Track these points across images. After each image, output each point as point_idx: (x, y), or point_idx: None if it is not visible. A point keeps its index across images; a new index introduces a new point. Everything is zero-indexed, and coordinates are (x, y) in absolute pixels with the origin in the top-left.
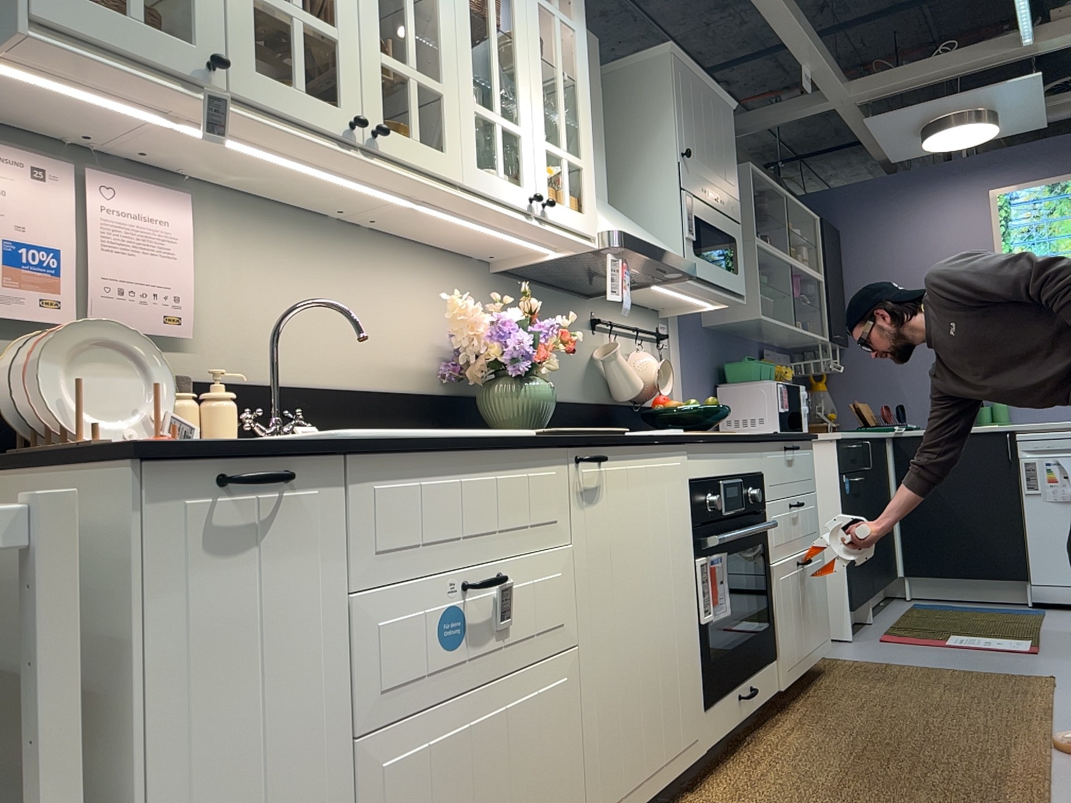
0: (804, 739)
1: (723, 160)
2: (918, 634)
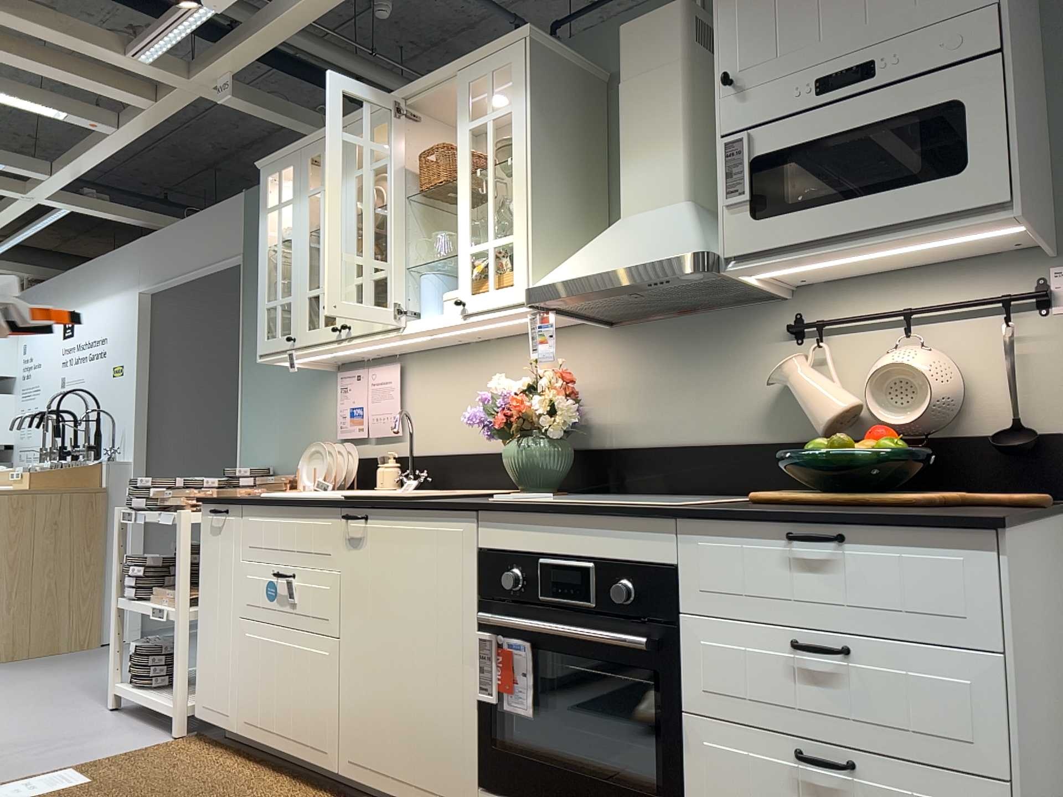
0: None
1: None
2: None
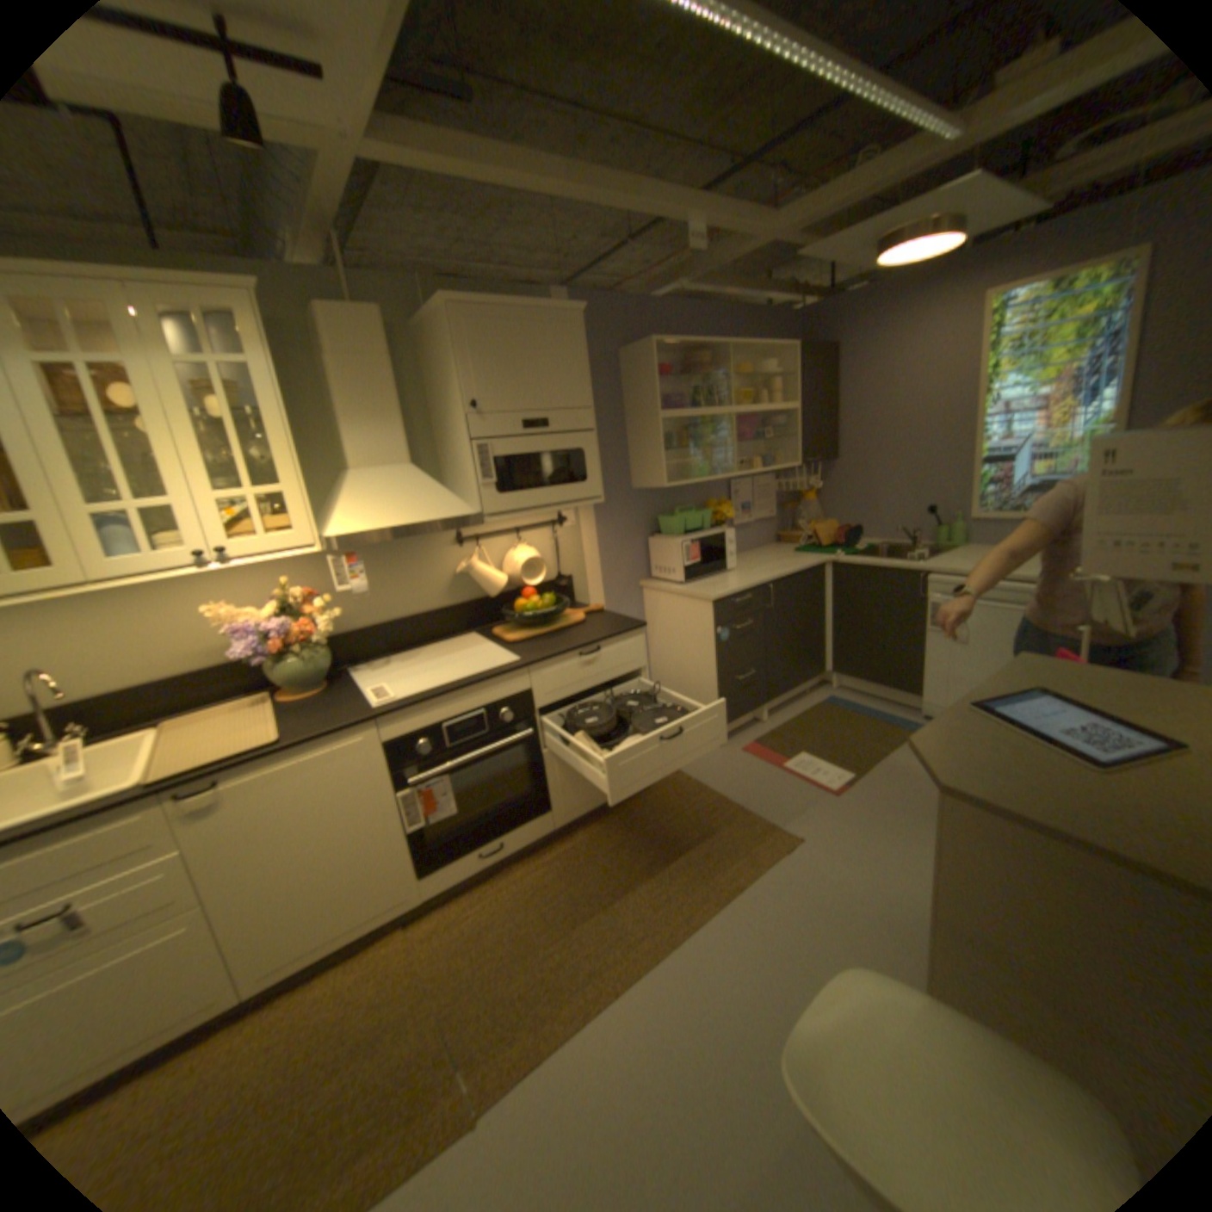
0: (535, 881)
1: (552, 379)
2: (777, 749)
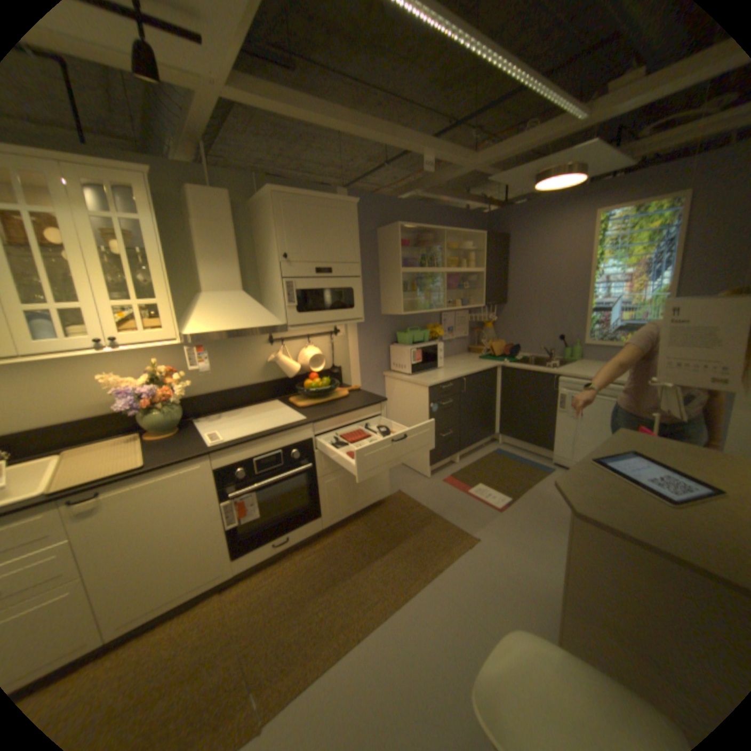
0: (308, 563)
1: (336, 243)
2: (464, 481)
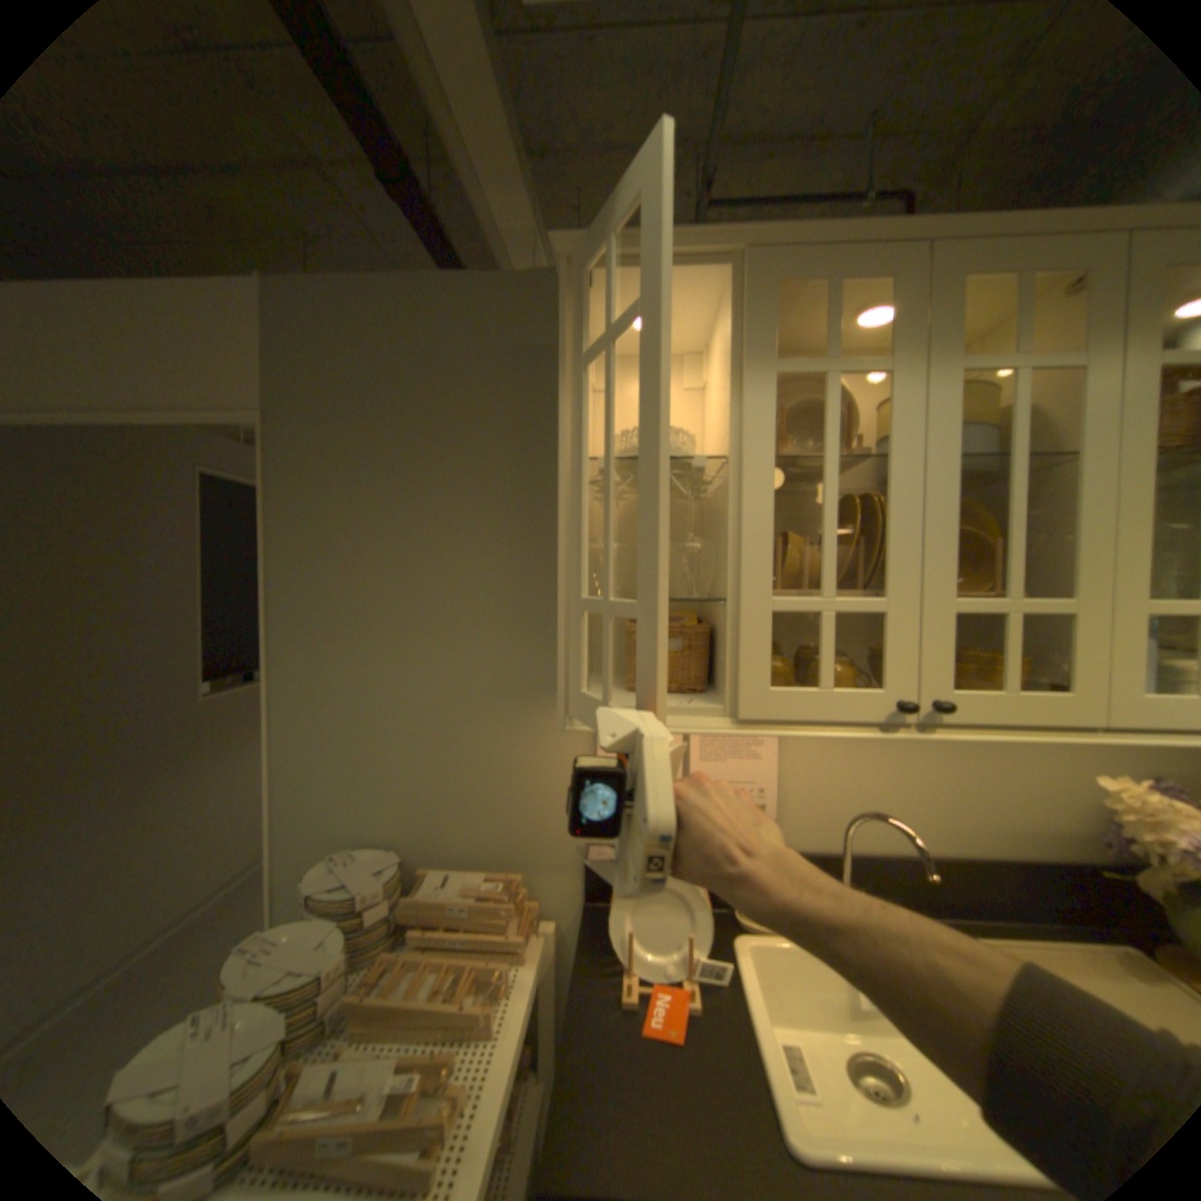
0: None
1: None
2: None
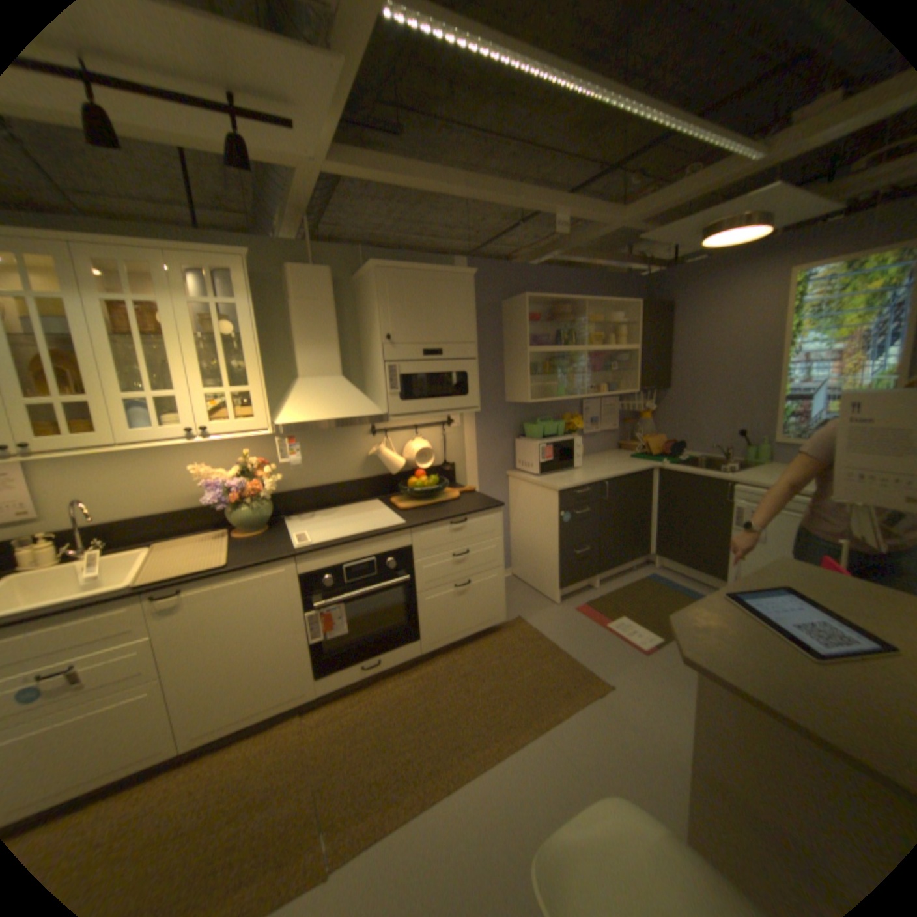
0: (402, 693)
1: (448, 321)
2: (604, 612)
